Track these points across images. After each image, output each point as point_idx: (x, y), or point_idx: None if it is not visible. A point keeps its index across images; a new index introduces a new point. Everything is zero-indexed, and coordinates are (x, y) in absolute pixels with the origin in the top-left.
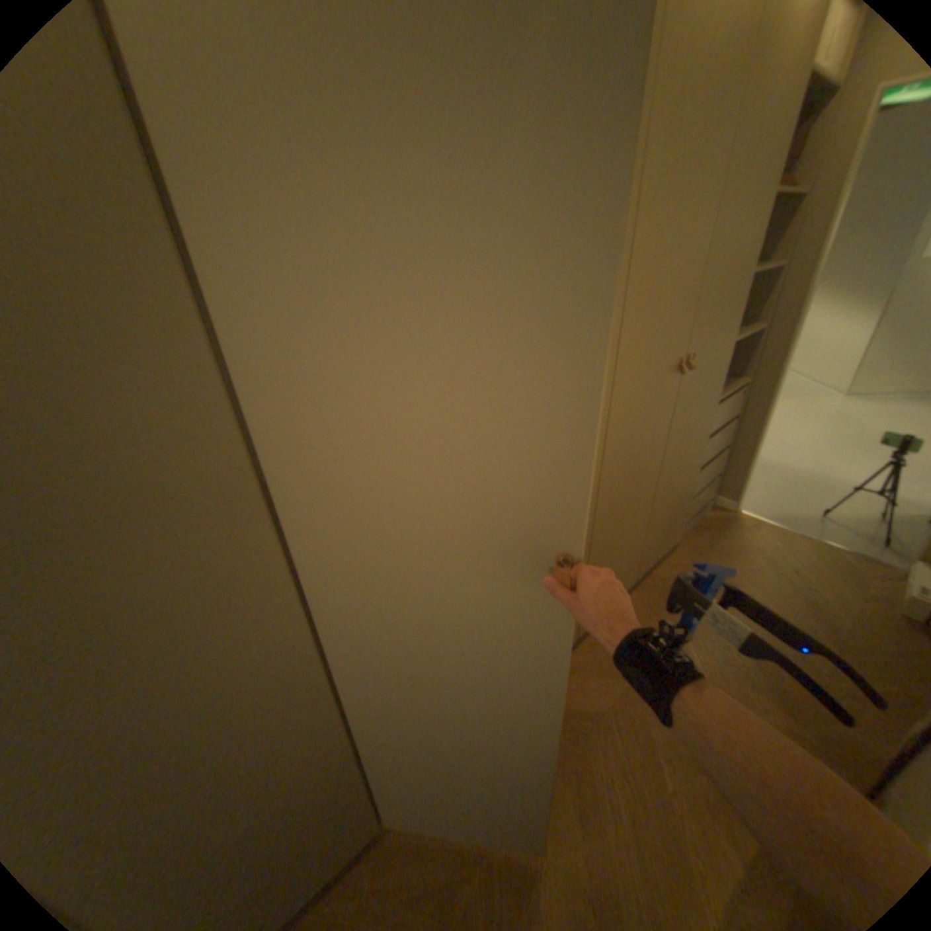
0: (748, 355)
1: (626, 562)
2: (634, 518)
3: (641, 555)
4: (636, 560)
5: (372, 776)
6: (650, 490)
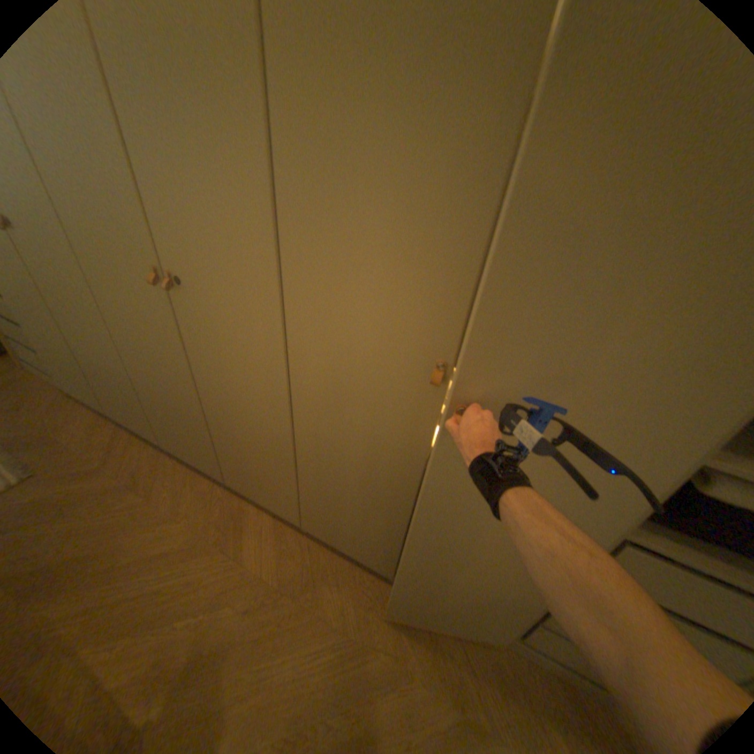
0: None
1: (359, 533)
2: (364, 498)
3: (391, 557)
4: (380, 551)
5: (144, 410)
6: (392, 493)
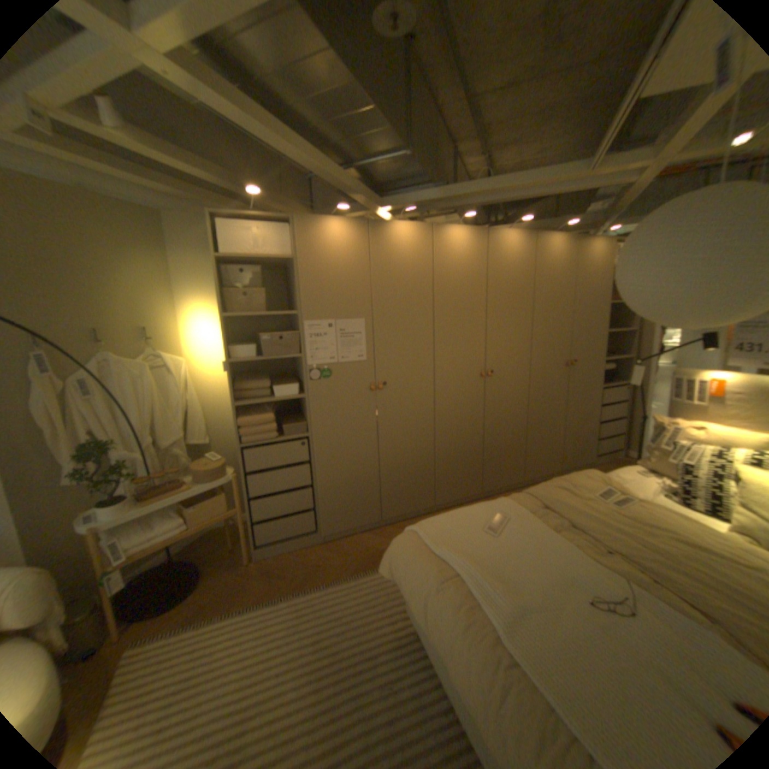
0: (628, 370)
1: (551, 451)
2: (552, 427)
3: (561, 453)
4: (558, 454)
5: (437, 473)
6: (560, 416)
